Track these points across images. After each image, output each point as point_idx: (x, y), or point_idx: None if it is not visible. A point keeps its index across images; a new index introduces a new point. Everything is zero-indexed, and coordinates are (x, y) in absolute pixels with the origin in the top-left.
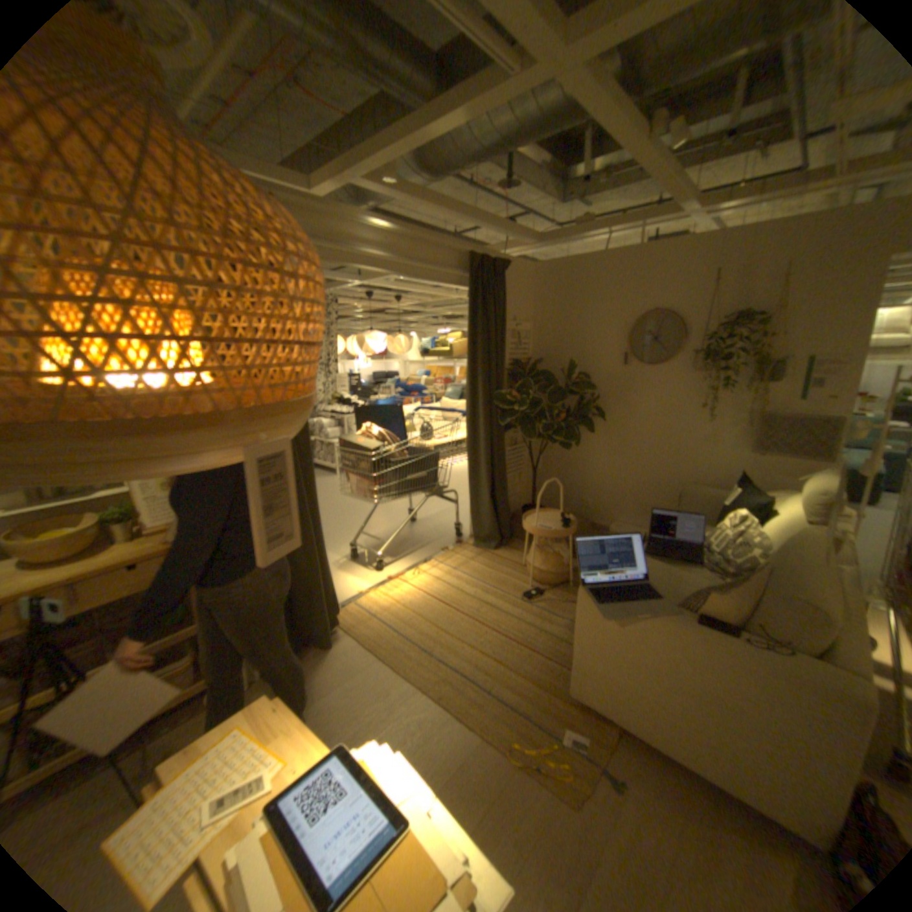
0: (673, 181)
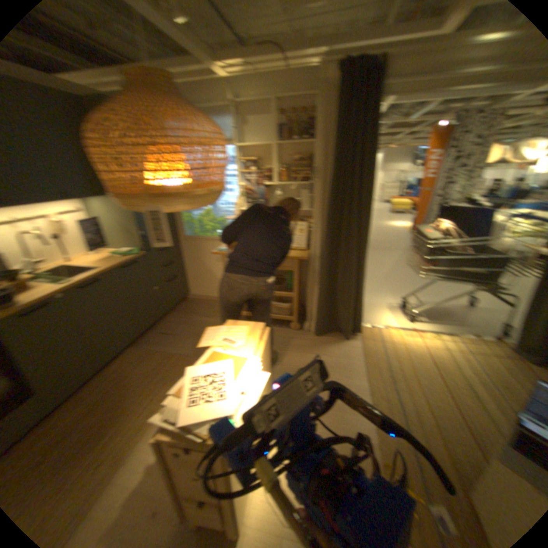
0: None
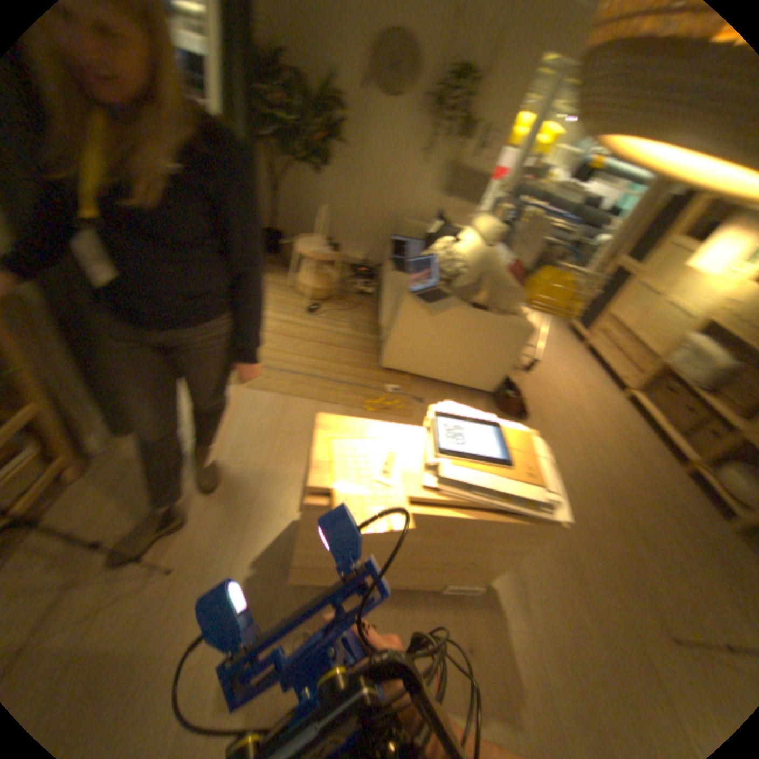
0: None
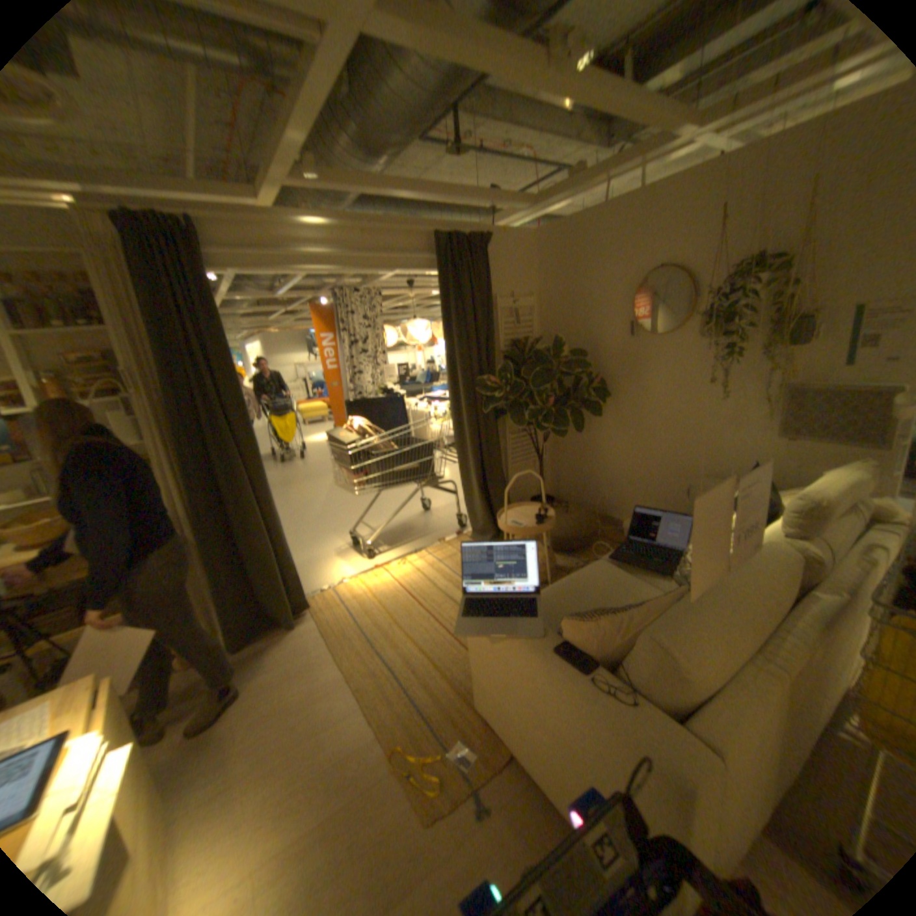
0: (624, 107)
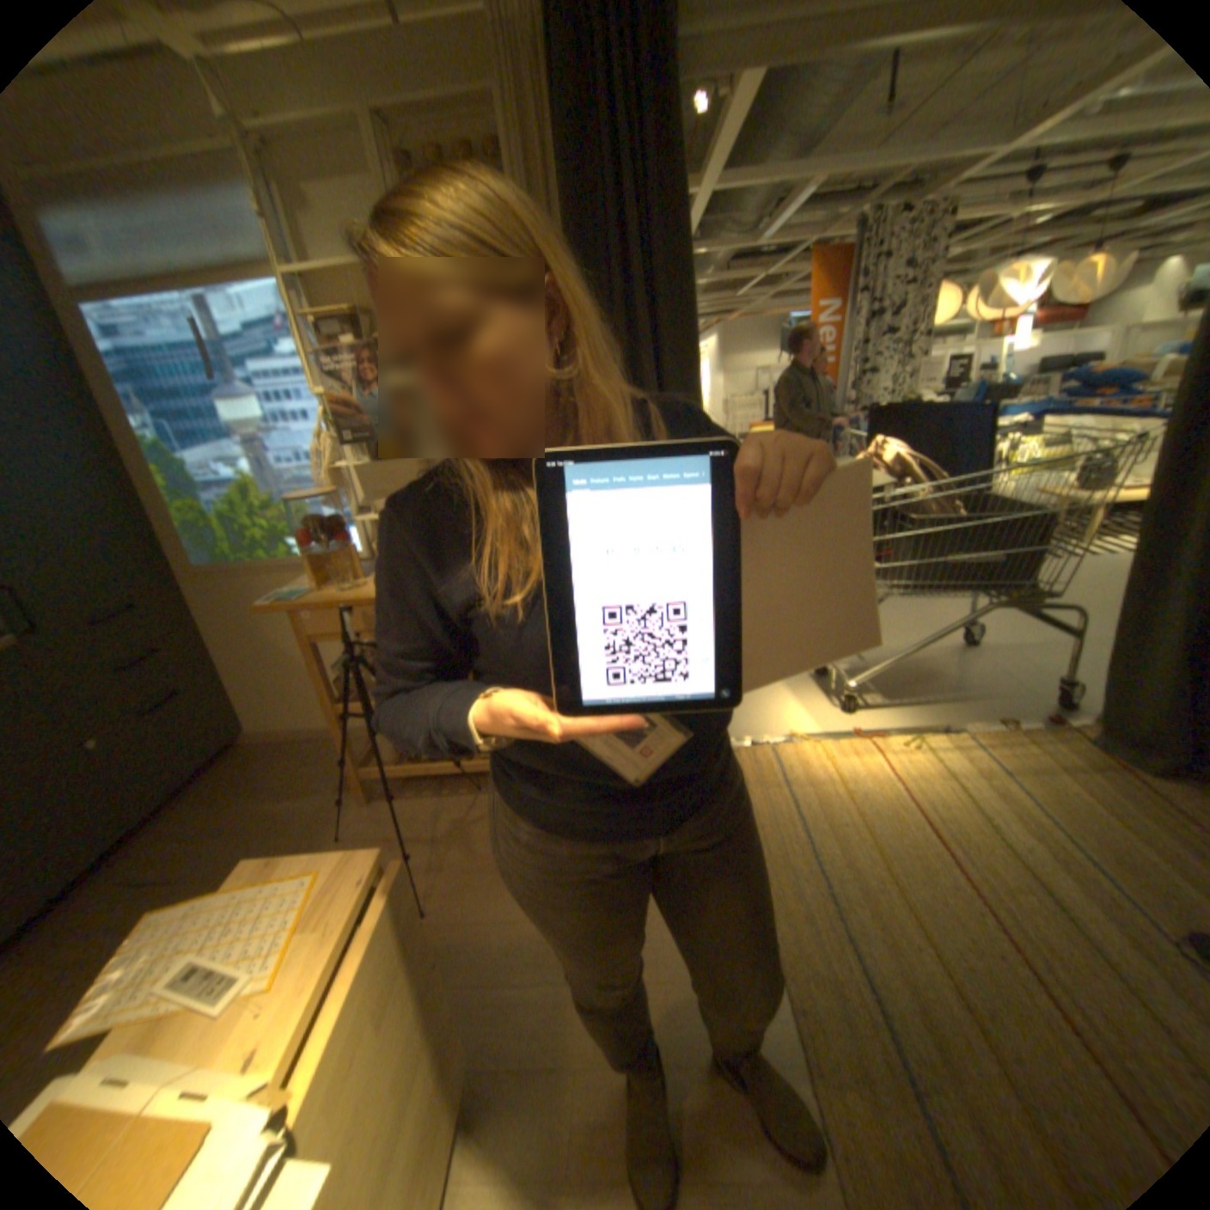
0: None
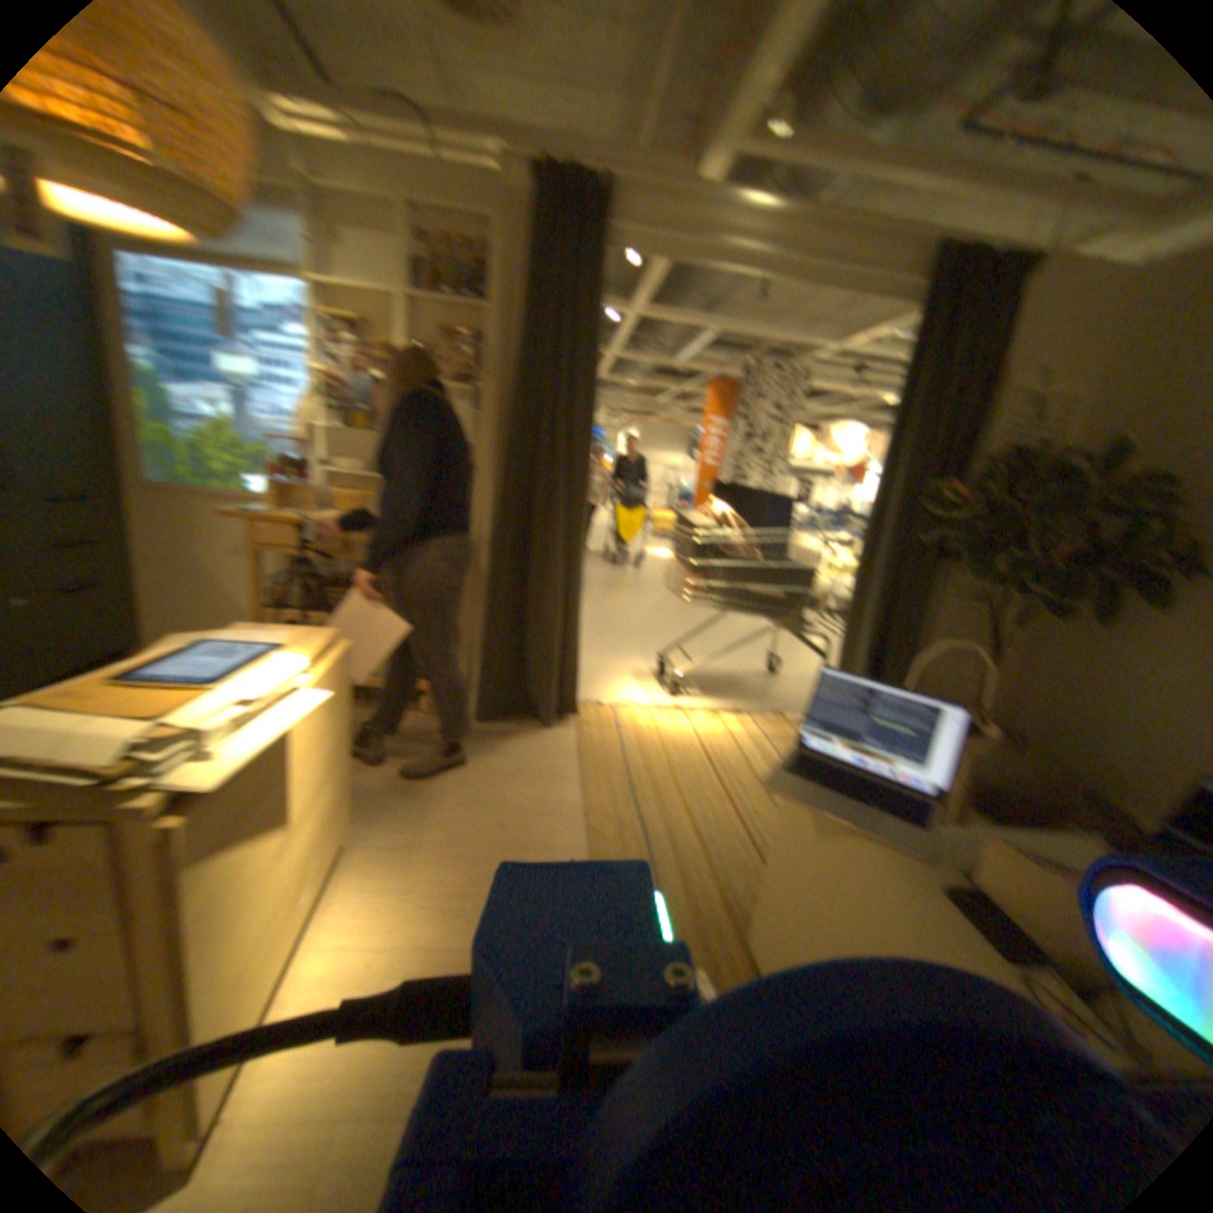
0: None
